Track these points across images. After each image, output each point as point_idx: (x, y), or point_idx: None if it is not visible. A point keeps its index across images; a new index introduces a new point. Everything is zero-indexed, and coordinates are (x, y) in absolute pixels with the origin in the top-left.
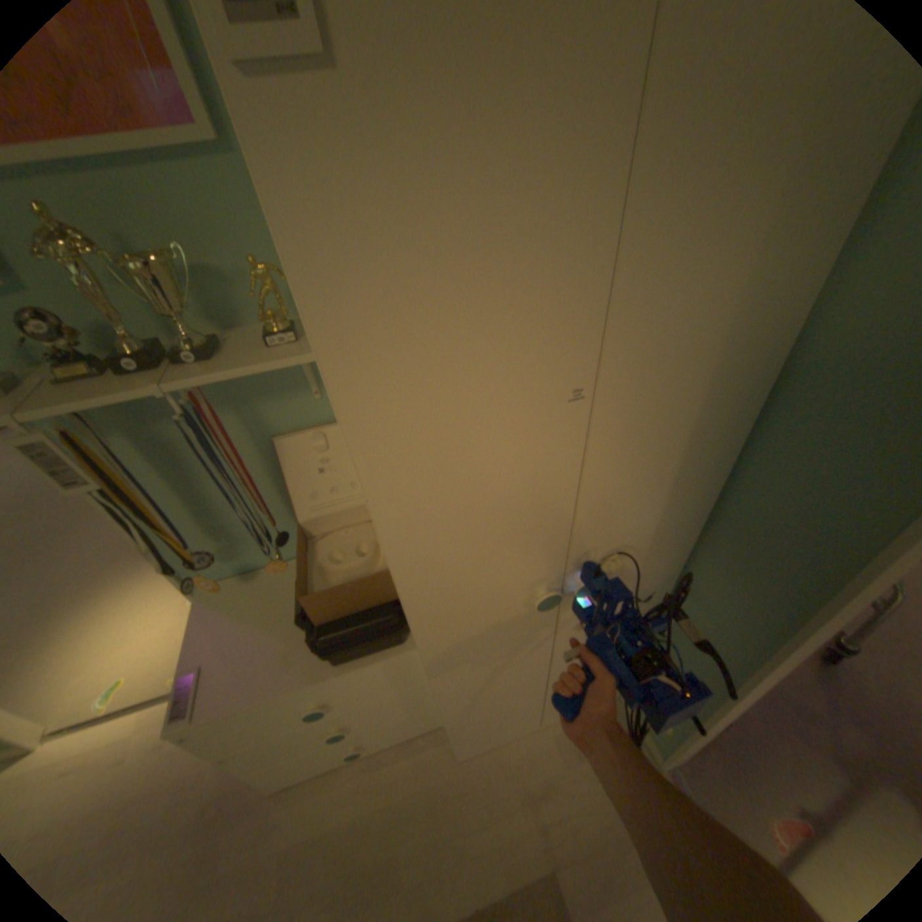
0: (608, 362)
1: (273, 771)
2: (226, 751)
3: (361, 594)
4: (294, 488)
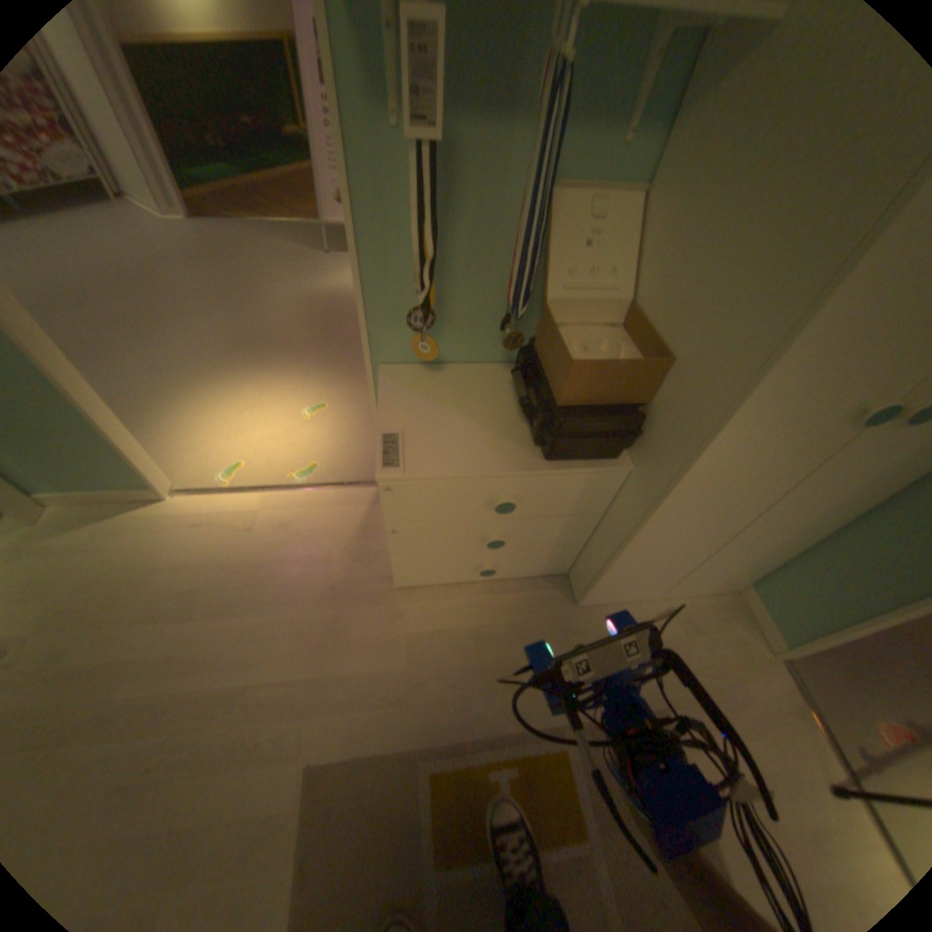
0: None
1: (419, 563)
2: (407, 521)
3: (625, 378)
4: (556, 255)
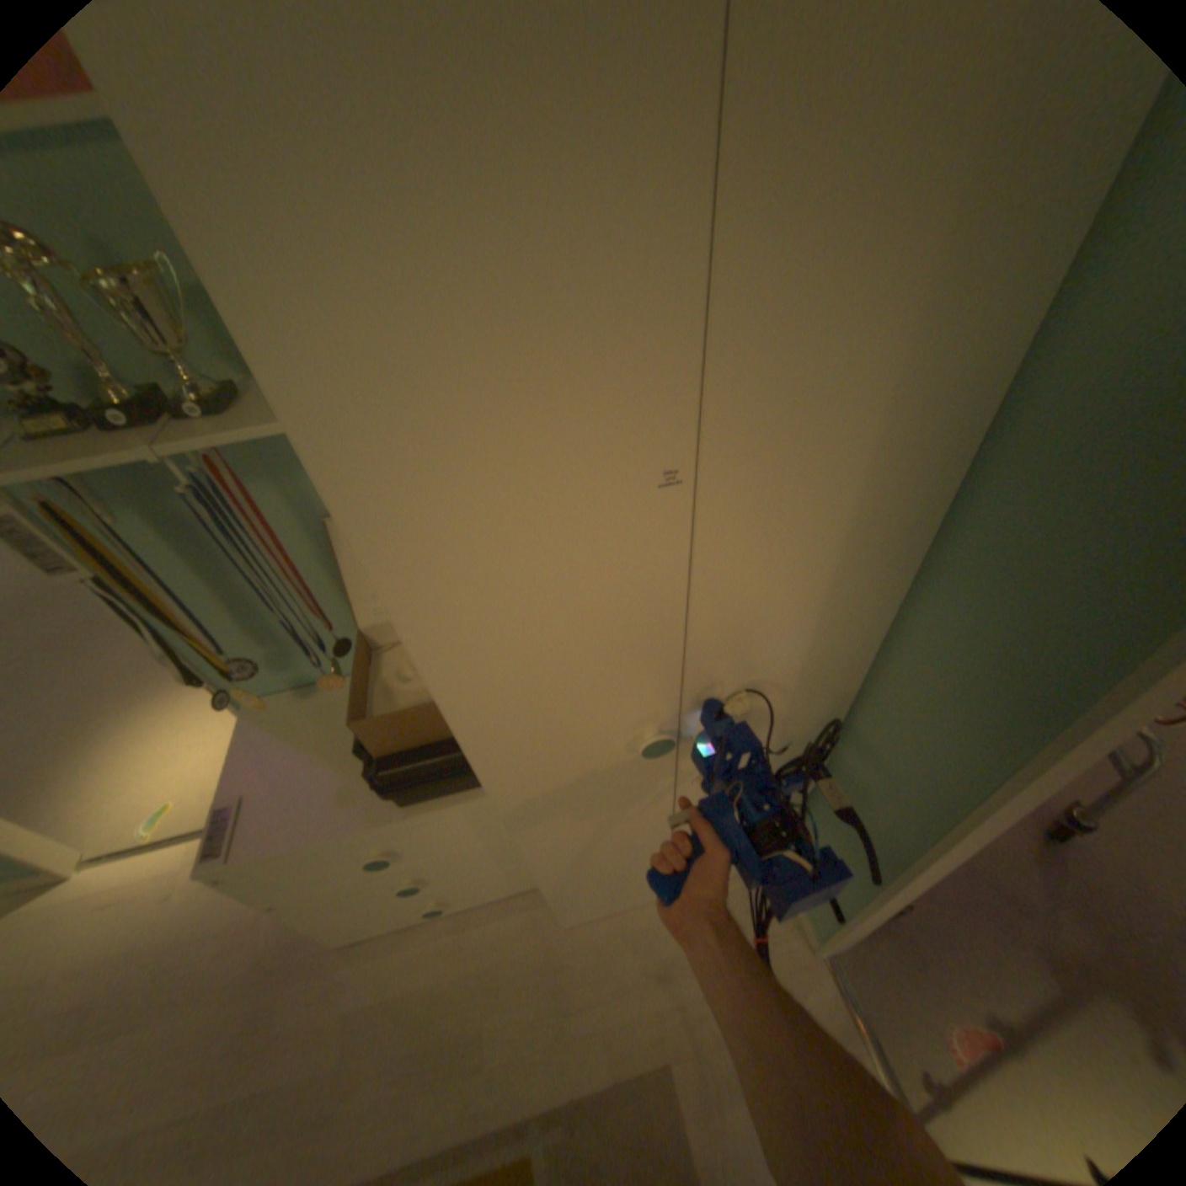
0: (711, 433)
1: (337, 924)
2: (275, 899)
3: (429, 722)
4: (352, 585)
